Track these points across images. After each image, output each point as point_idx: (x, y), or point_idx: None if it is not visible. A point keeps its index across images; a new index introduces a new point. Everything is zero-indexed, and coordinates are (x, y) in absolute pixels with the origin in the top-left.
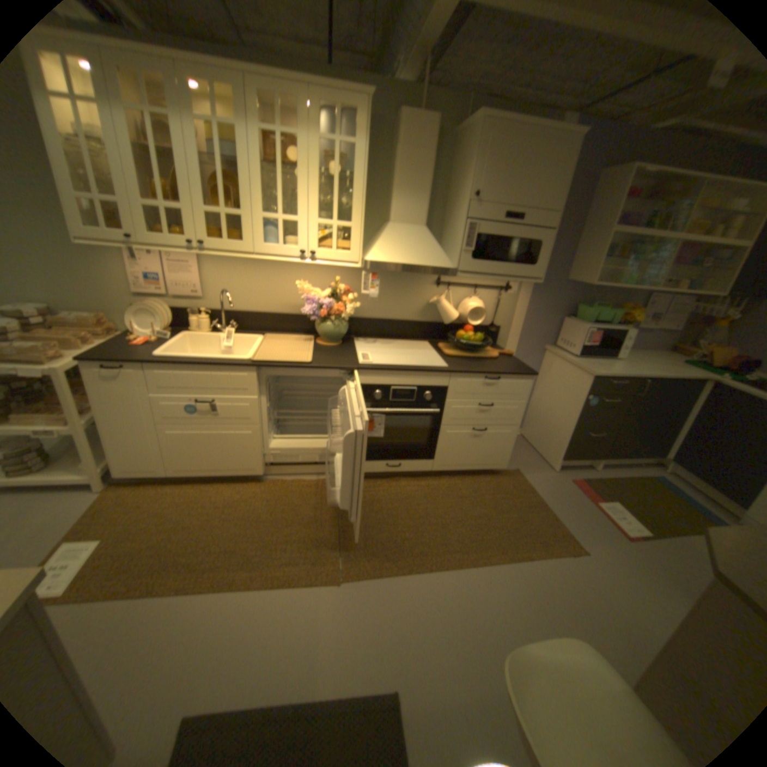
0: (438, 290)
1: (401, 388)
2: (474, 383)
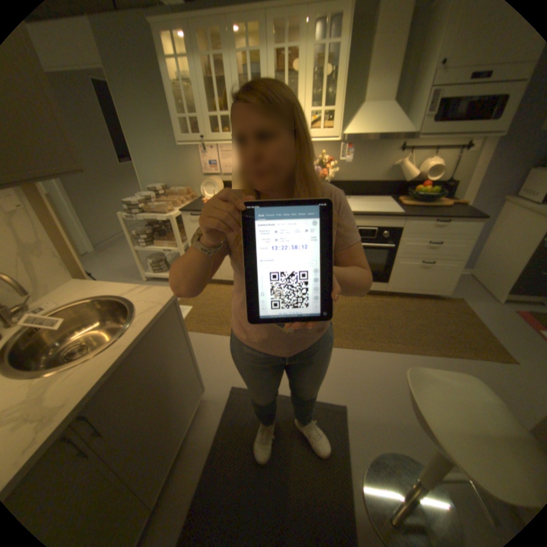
0: (404, 153)
1: (366, 228)
2: (427, 225)
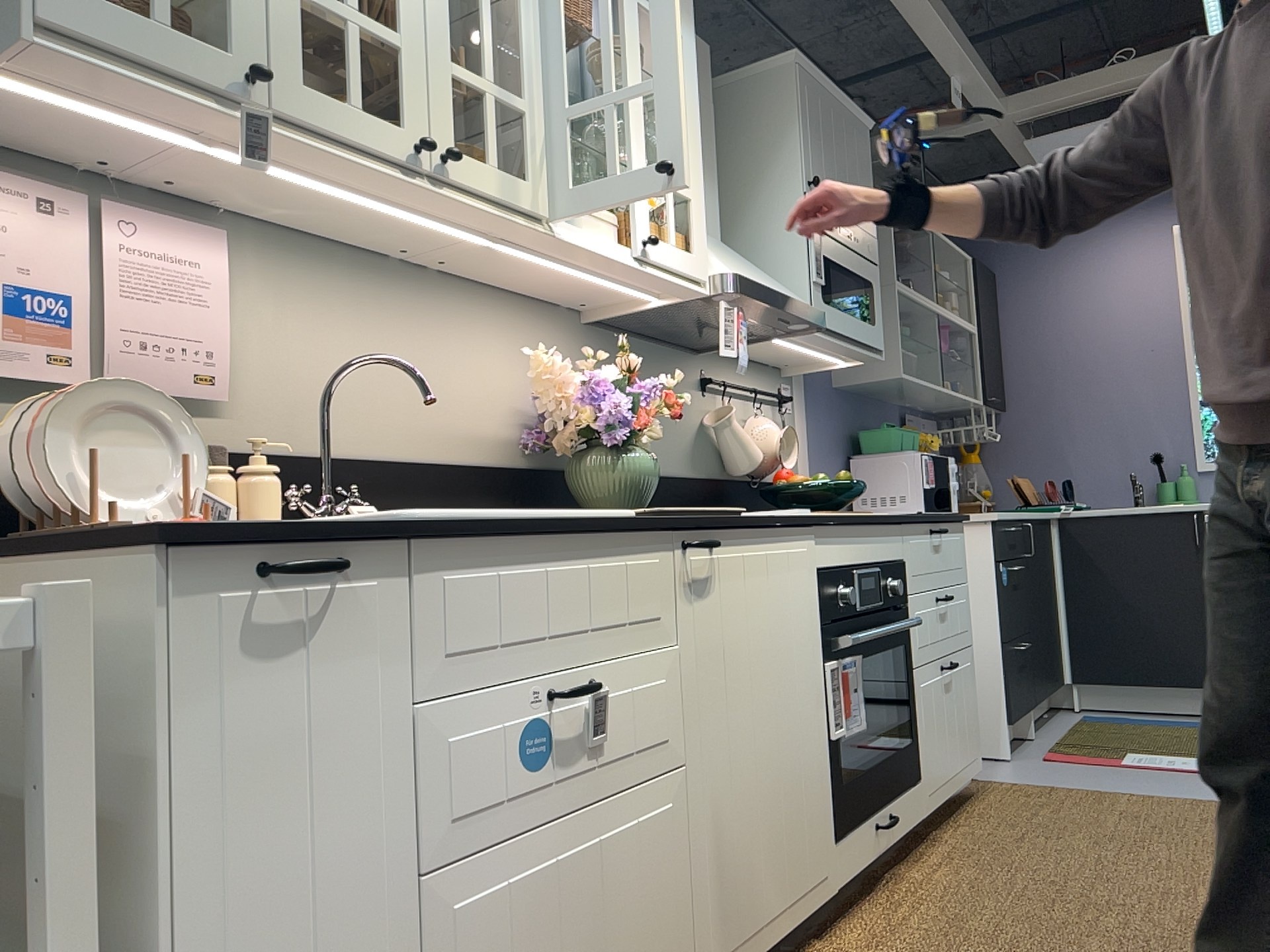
0: (709, 400)
1: (863, 572)
2: (926, 546)
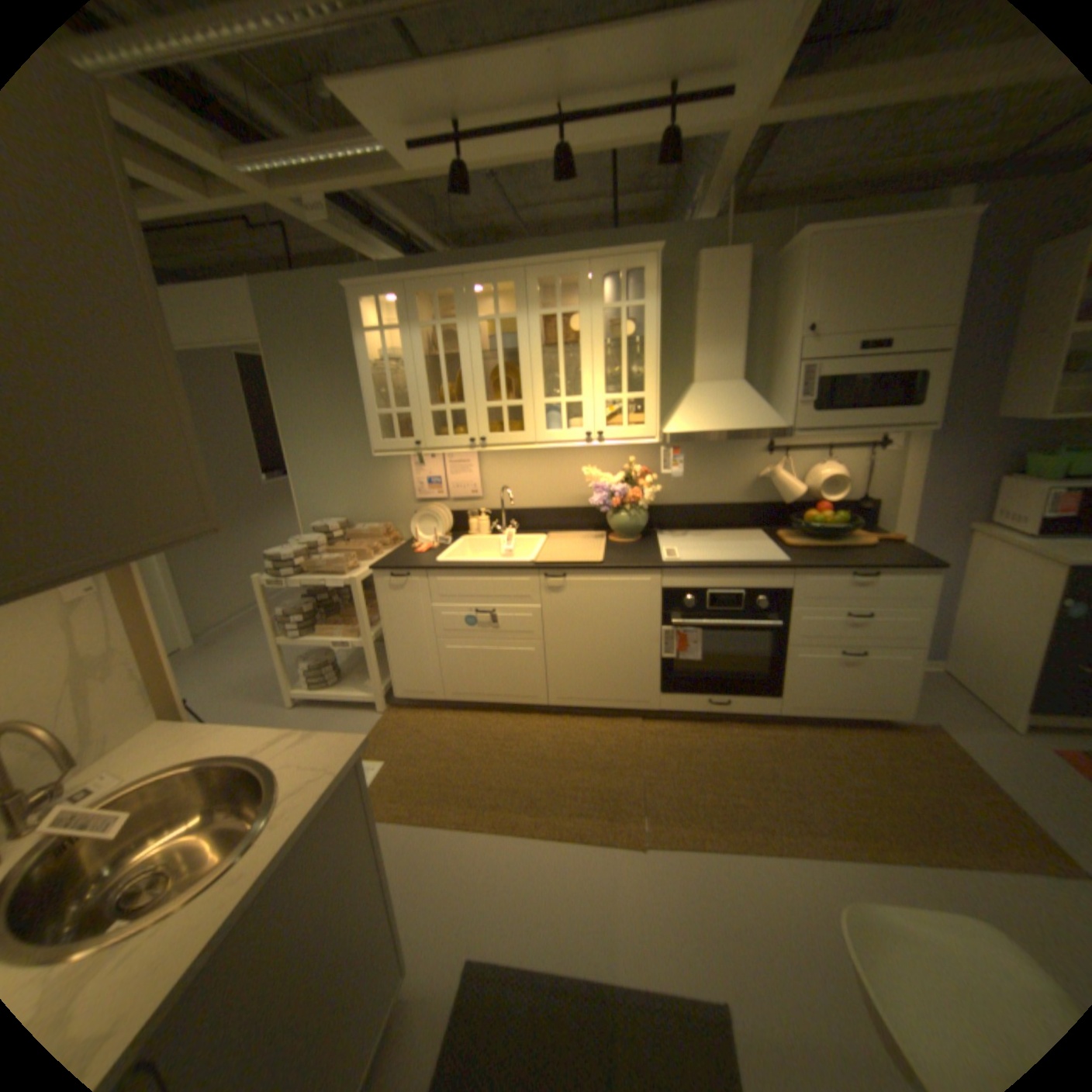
0: (772, 458)
1: (722, 592)
2: (836, 583)
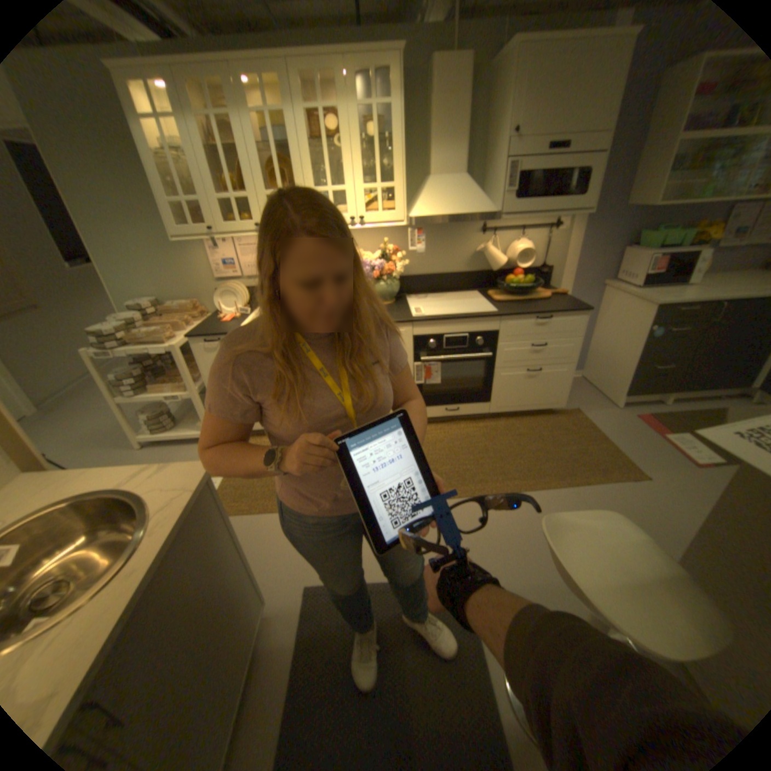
0: (485, 237)
1: (454, 336)
2: (526, 325)
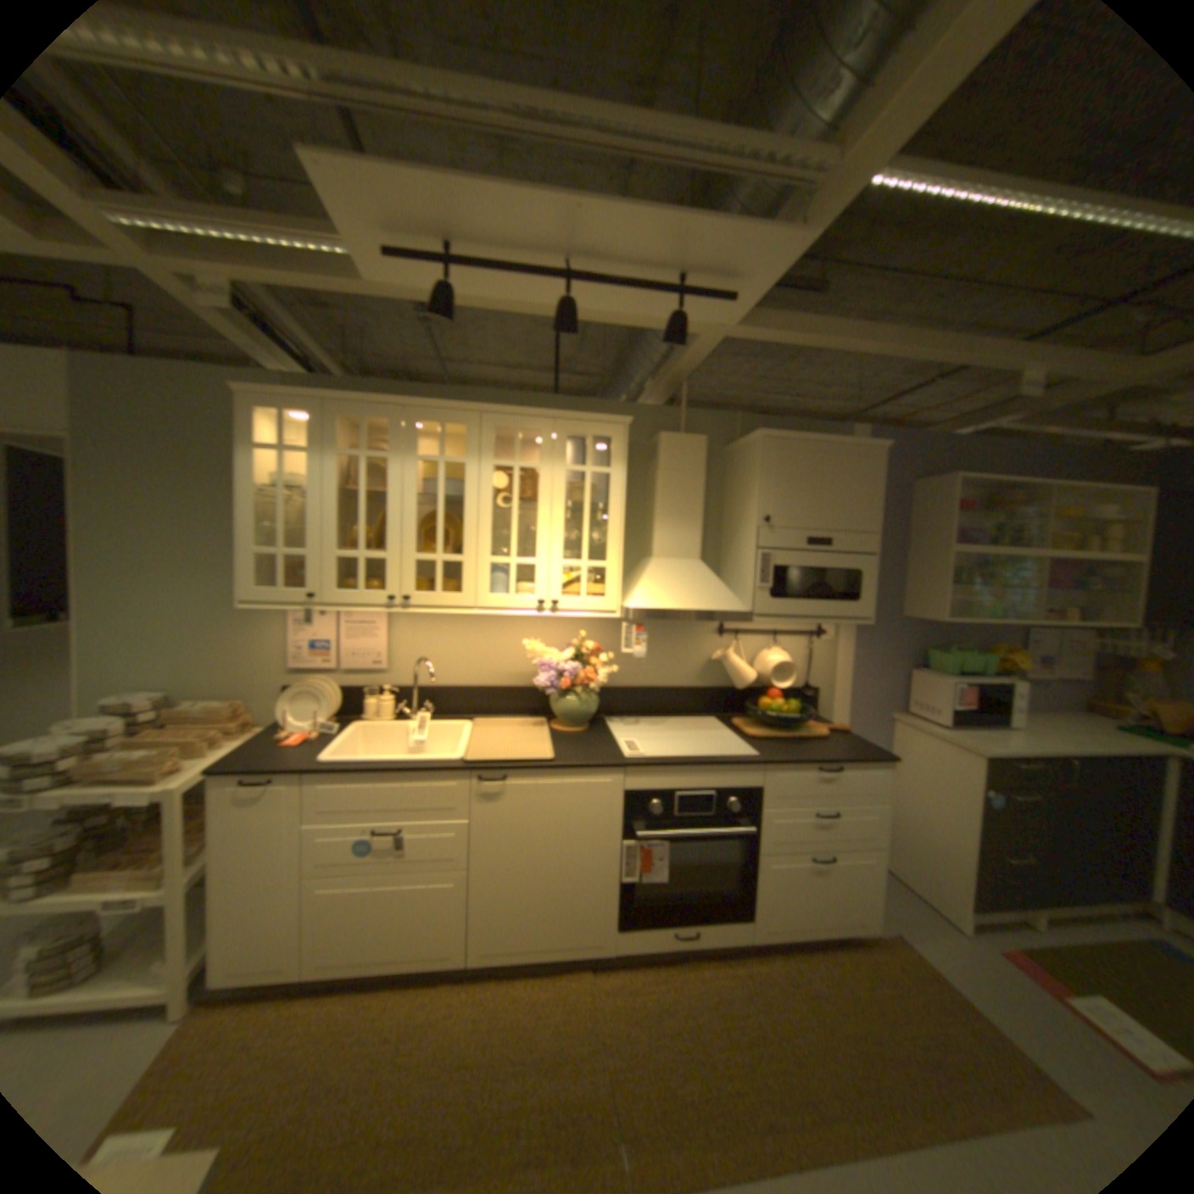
0: (723, 641)
1: (692, 795)
2: (805, 781)
